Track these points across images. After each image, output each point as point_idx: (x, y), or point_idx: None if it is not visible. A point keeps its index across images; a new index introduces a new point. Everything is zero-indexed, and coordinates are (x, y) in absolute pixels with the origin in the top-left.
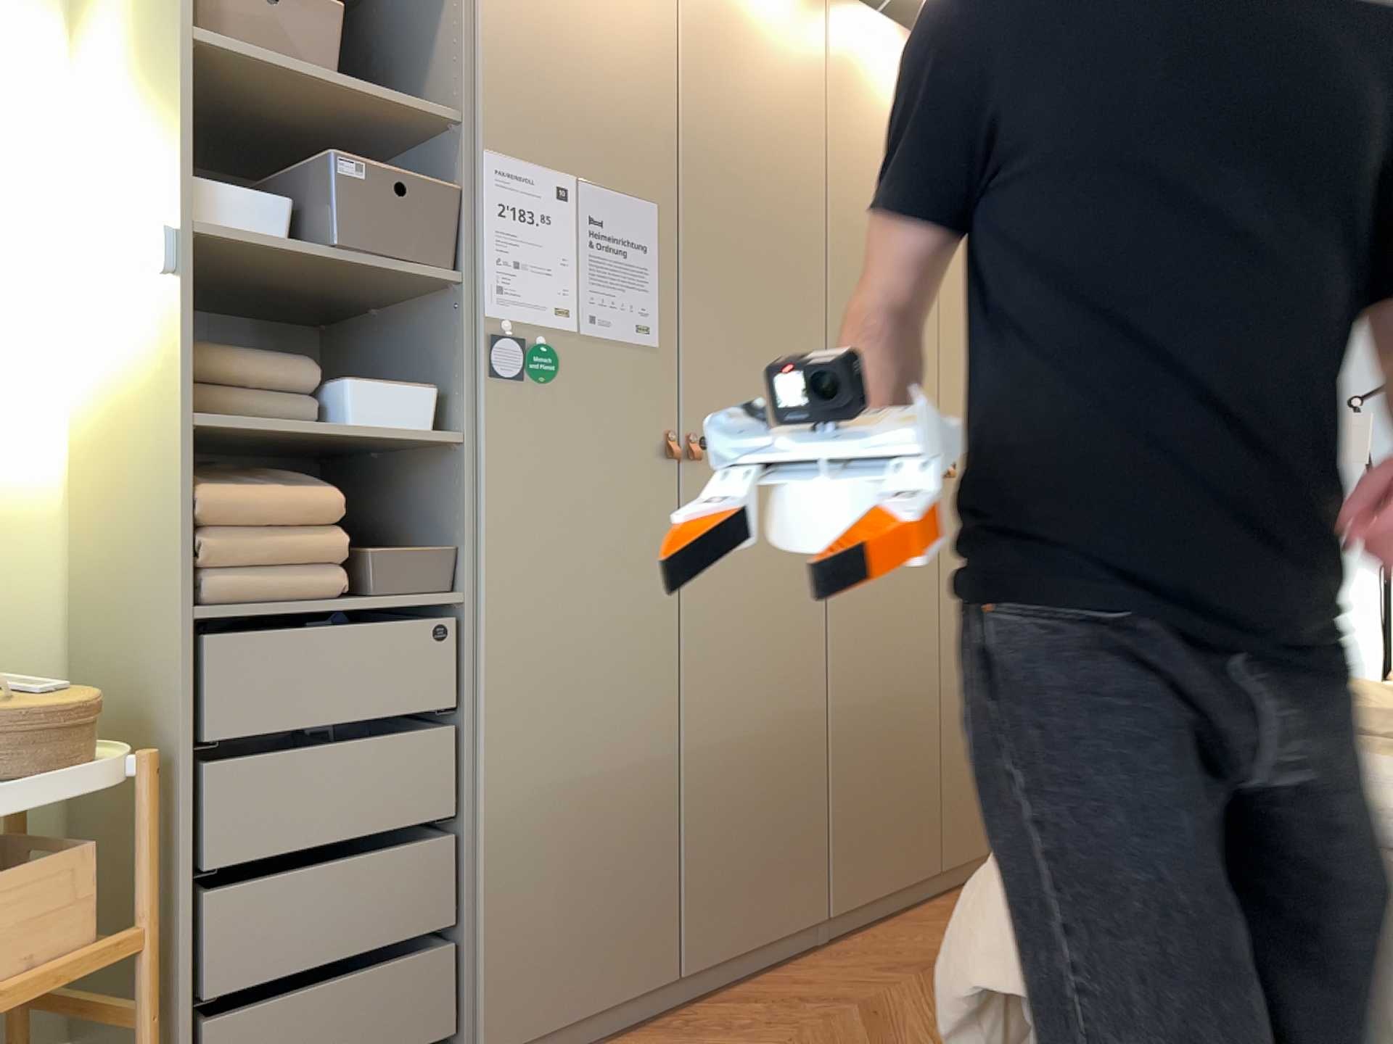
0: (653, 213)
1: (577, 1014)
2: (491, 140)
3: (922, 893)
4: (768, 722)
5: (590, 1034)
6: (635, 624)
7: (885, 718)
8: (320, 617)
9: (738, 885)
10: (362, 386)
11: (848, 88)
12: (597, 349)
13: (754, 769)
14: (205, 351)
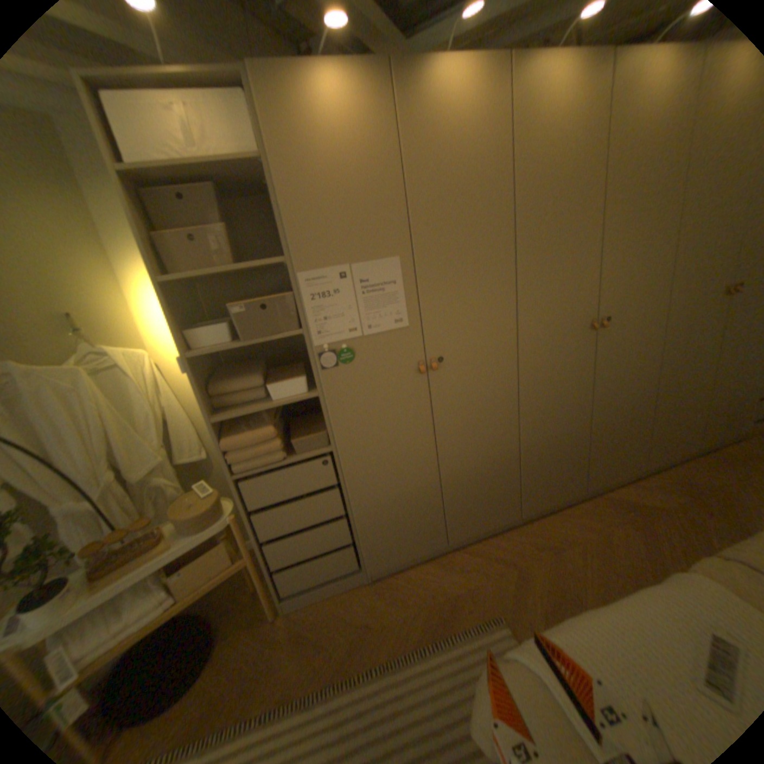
0: (395, 263)
1: (403, 561)
2: (300, 267)
3: (574, 502)
4: (484, 460)
5: (412, 563)
6: (411, 441)
7: (552, 446)
8: (278, 468)
9: (472, 516)
10: (279, 380)
11: (526, 124)
12: (373, 340)
13: (477, 478)
14: (218, 385)
